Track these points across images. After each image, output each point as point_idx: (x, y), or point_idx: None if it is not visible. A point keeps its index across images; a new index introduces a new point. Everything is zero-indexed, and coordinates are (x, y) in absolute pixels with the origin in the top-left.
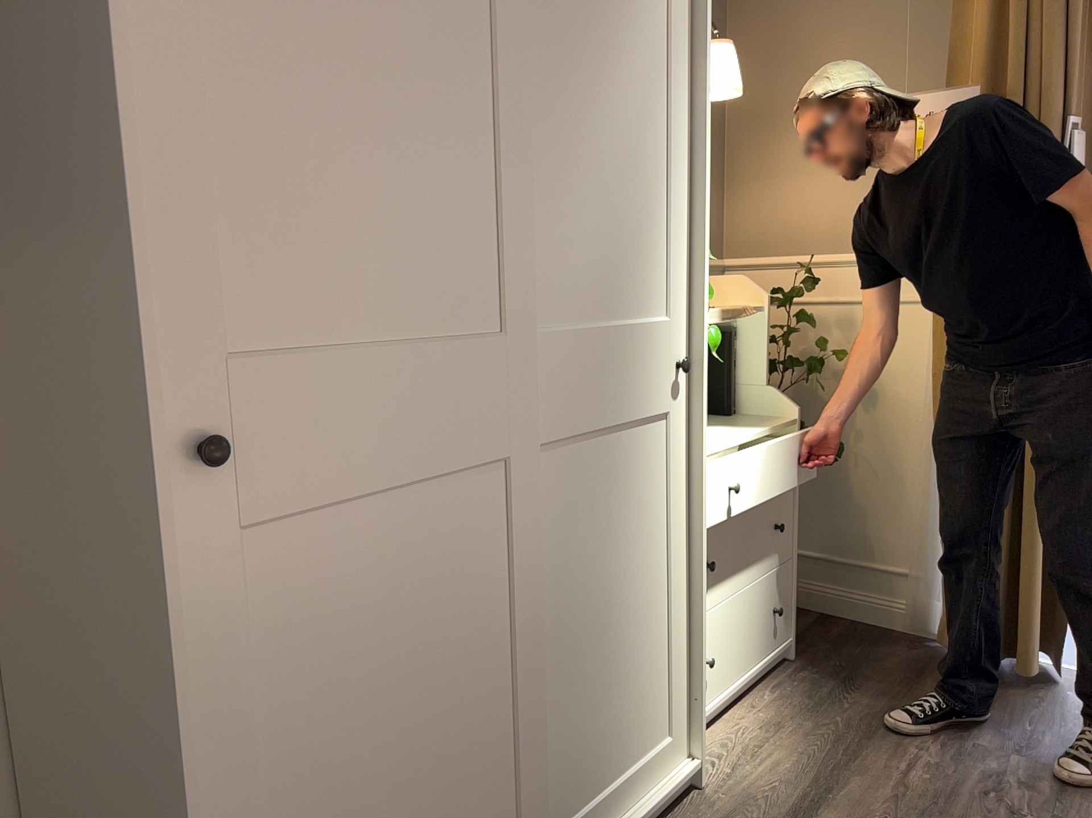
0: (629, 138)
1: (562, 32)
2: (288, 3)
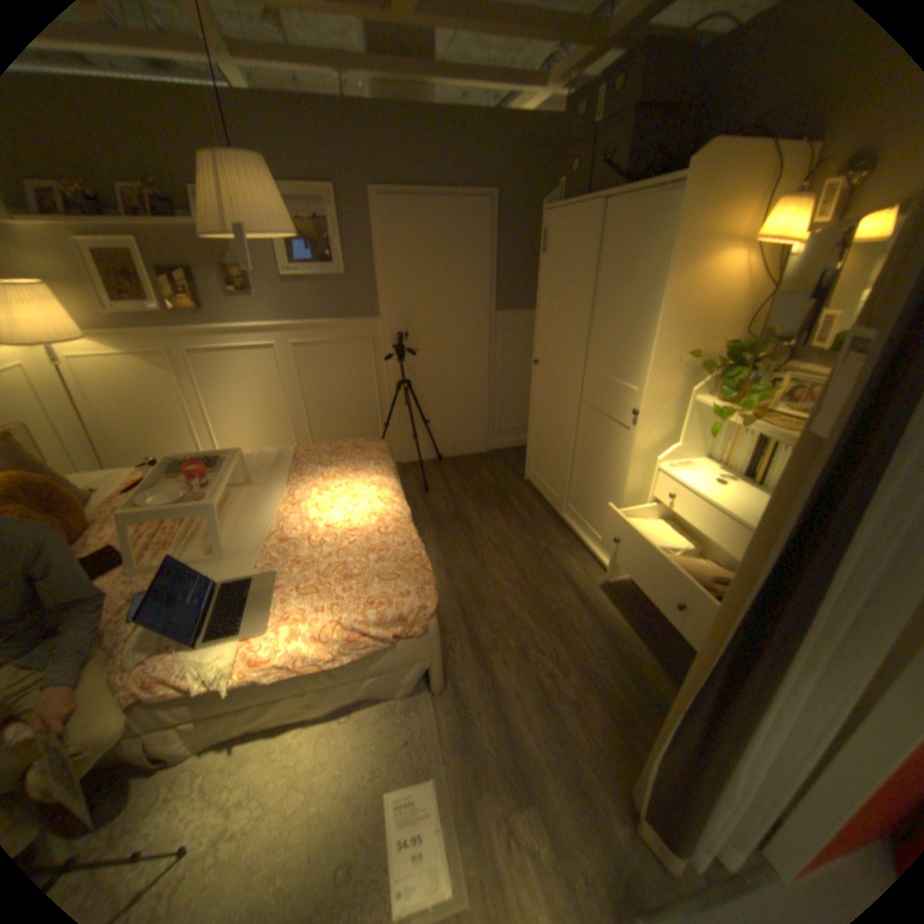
0: (635, 305)
1: (613, 267)
2: (552, 282)
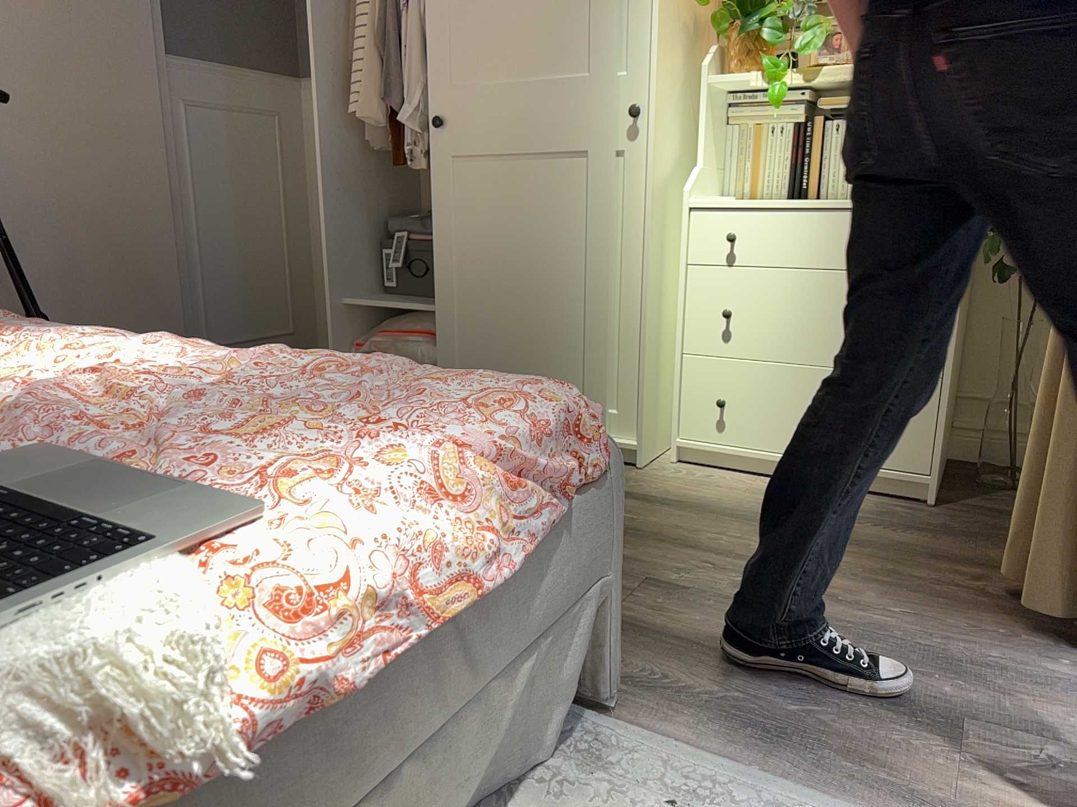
0: None
1: None
2: None
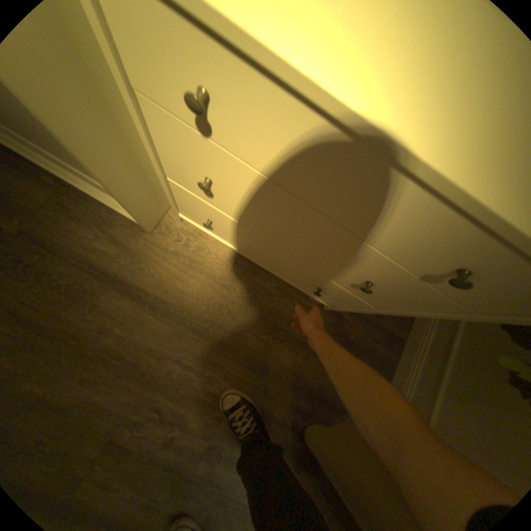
0: None
1: None
2: None
